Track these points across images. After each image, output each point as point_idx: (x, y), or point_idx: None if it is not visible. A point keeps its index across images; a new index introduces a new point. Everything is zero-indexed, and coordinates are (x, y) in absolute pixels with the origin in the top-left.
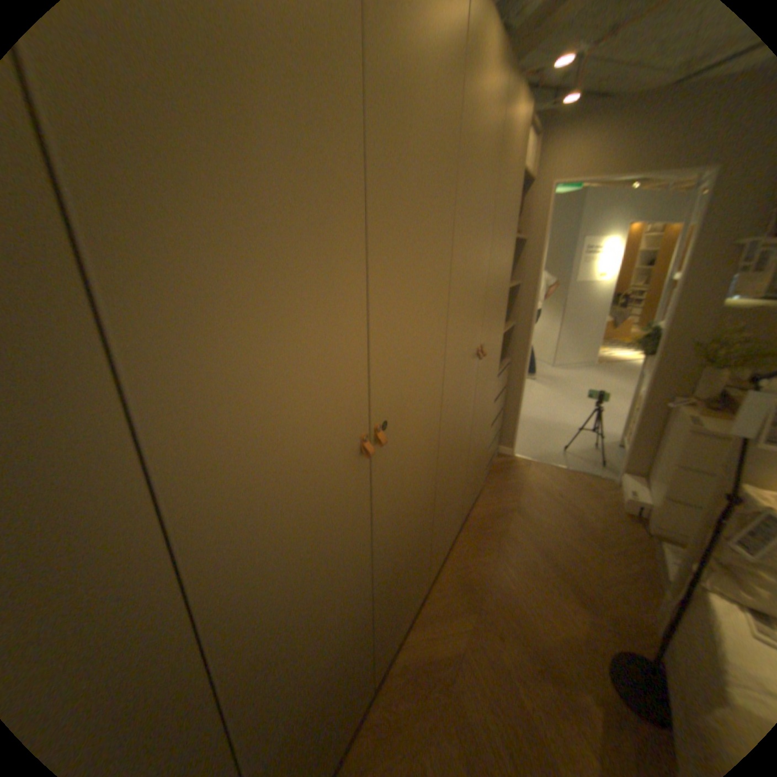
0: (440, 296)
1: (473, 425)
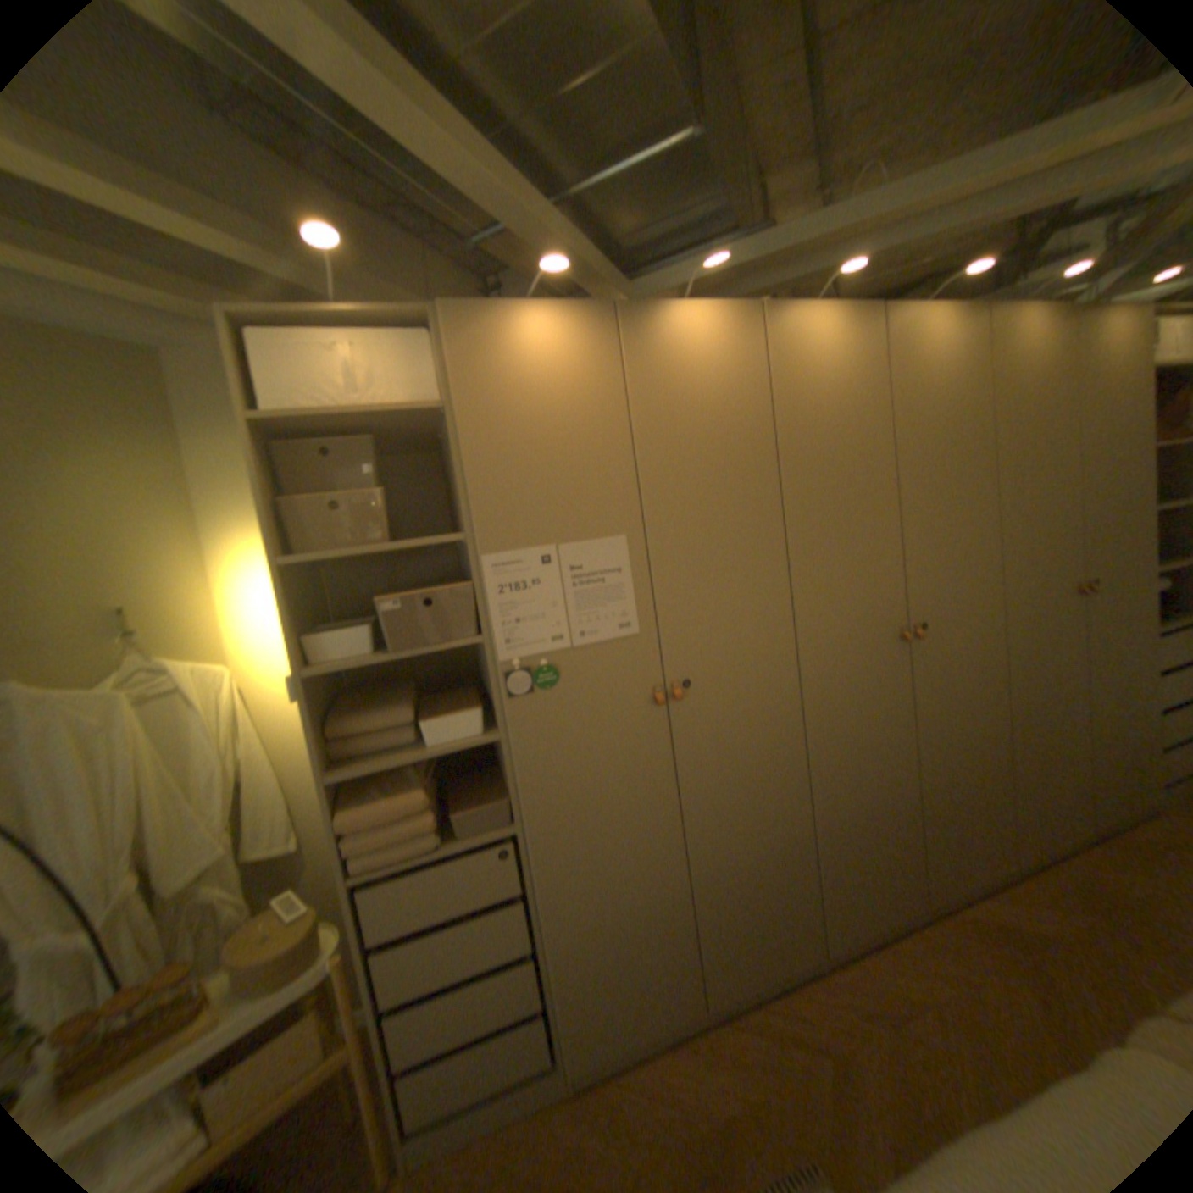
0: (985, 529)
1: (1092, 682)
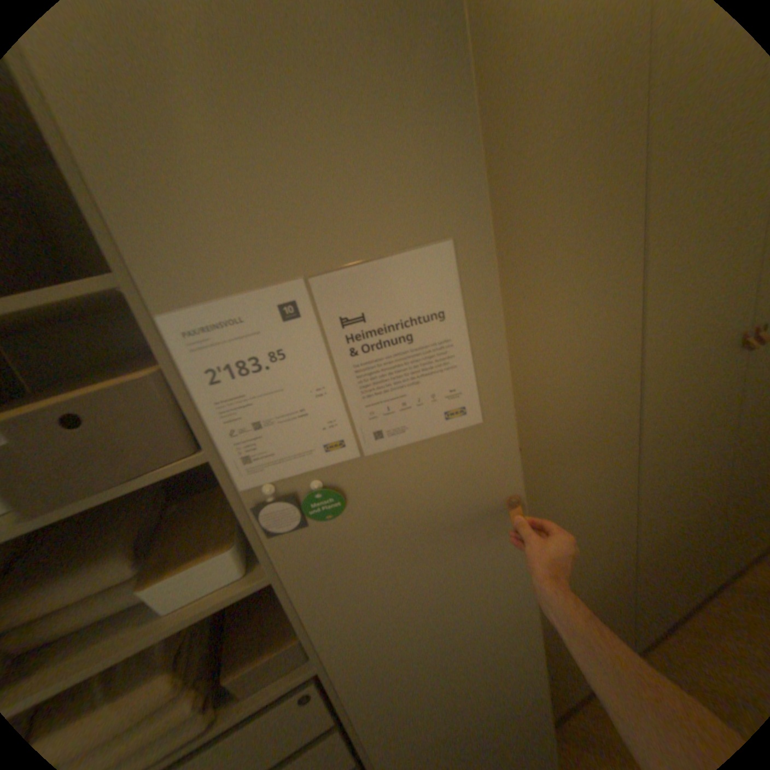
0: None
1: None
